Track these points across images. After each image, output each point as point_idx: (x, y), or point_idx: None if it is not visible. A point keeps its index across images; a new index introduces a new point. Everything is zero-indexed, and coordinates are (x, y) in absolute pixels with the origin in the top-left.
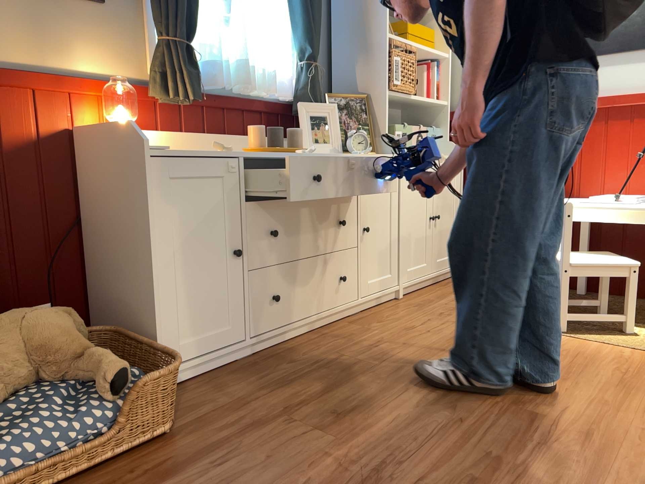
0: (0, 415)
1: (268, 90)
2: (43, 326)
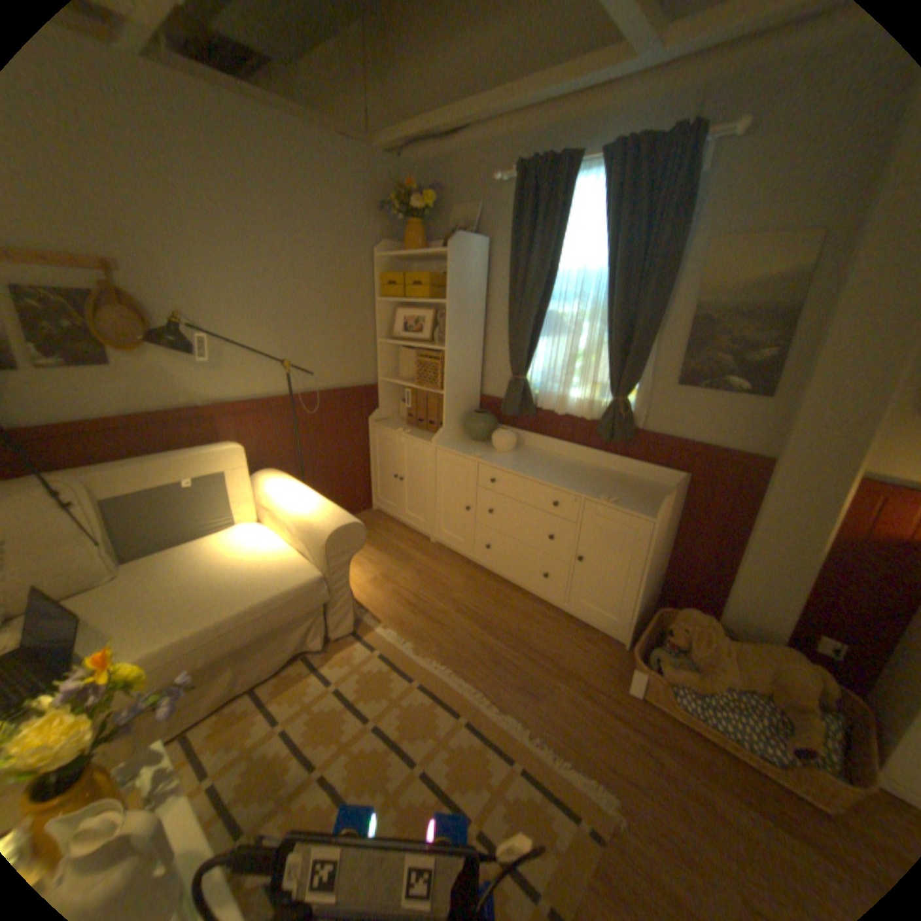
0: (736, 698)
1: None
2: (793, 677)
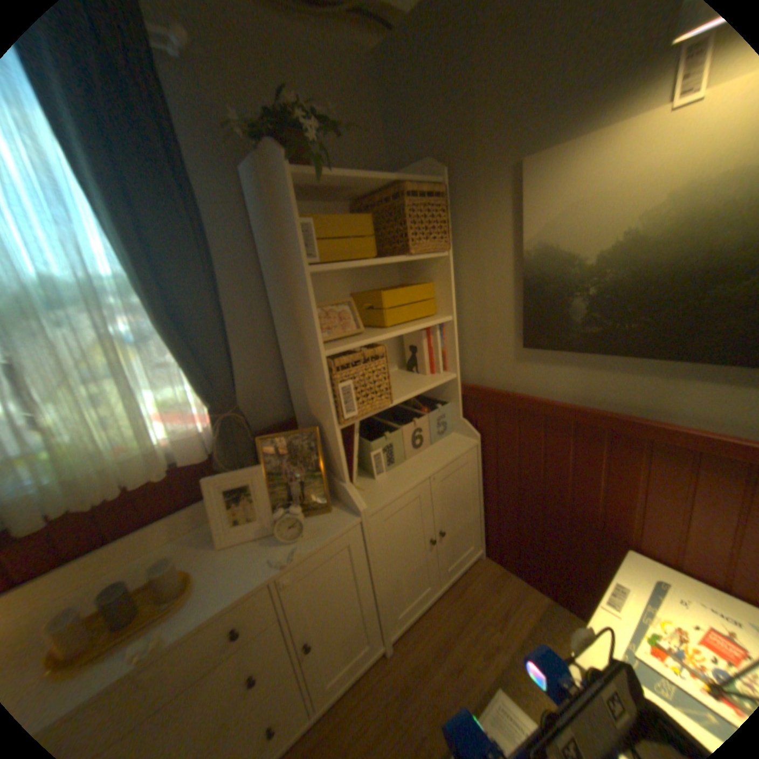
0: None
1: (150, 477)
2: None
